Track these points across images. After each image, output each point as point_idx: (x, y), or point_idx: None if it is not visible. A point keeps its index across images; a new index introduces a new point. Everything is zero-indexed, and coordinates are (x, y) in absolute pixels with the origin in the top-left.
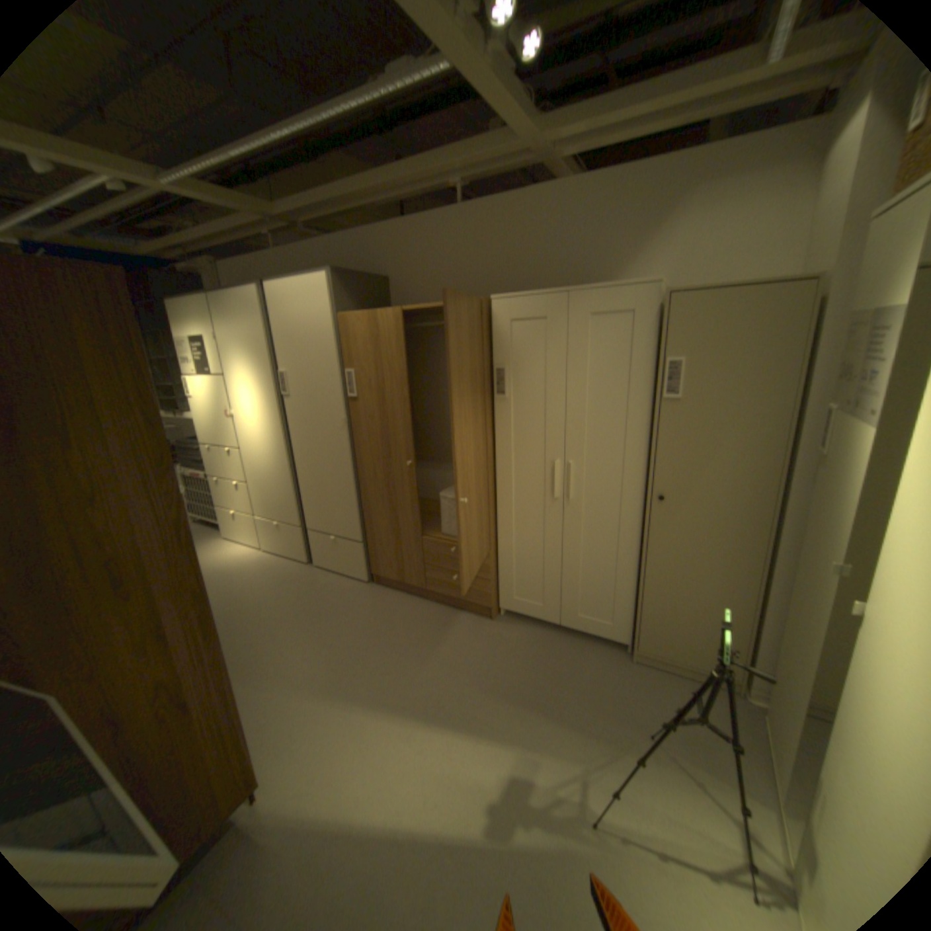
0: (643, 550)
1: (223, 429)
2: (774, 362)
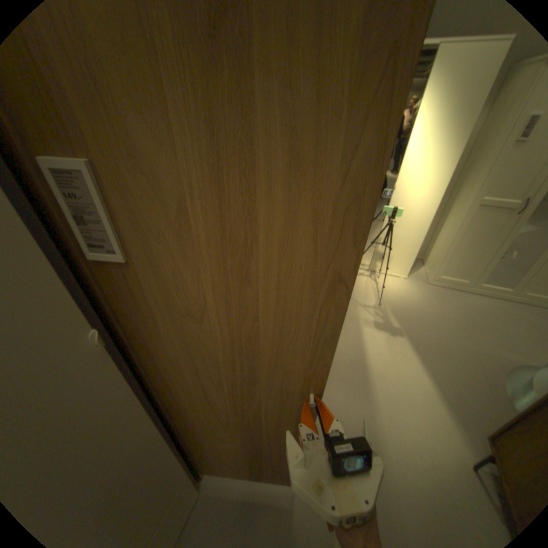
0: None
1: None
2: None
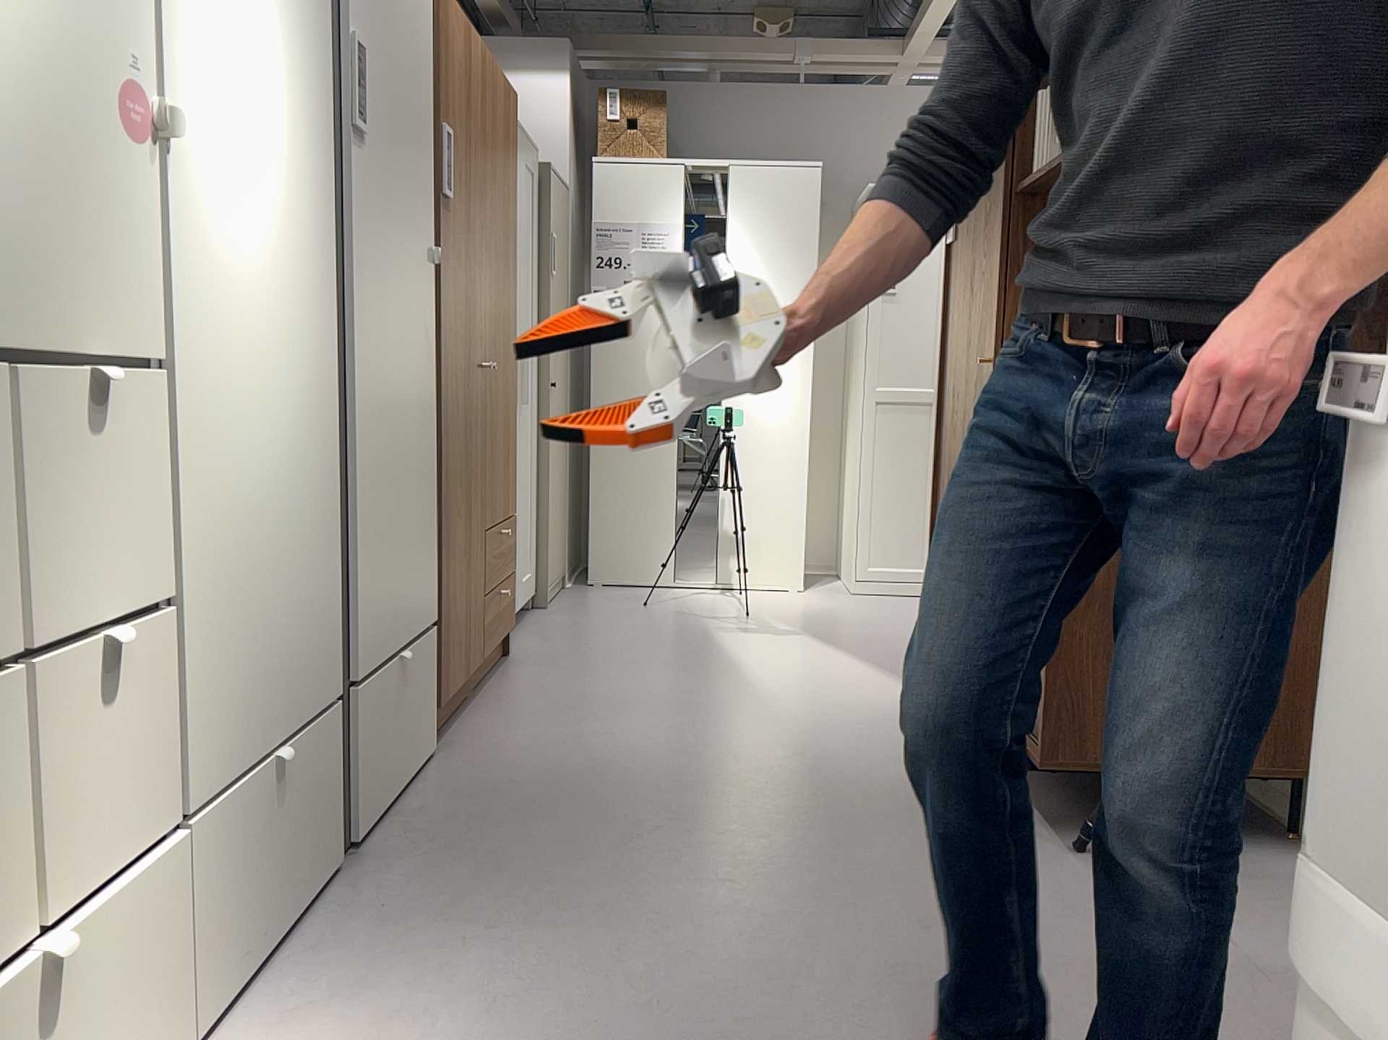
0: (539, 455)
1: (69, 202)
2: (566, 251)
